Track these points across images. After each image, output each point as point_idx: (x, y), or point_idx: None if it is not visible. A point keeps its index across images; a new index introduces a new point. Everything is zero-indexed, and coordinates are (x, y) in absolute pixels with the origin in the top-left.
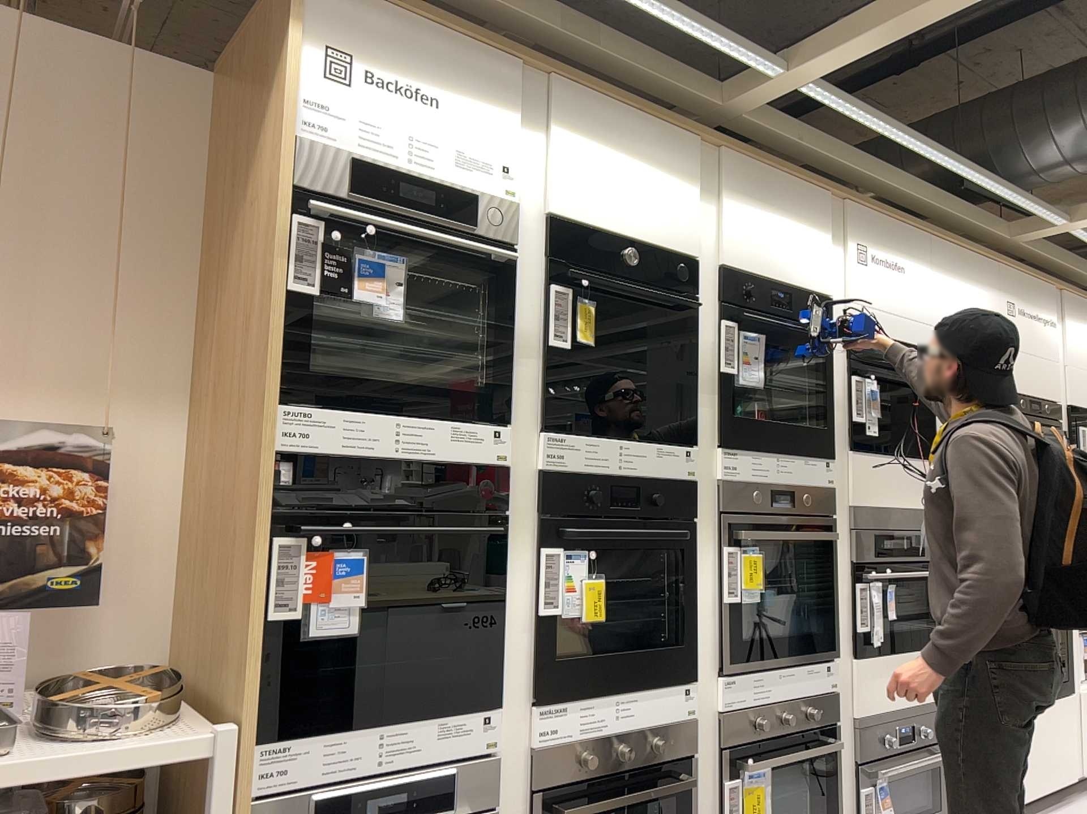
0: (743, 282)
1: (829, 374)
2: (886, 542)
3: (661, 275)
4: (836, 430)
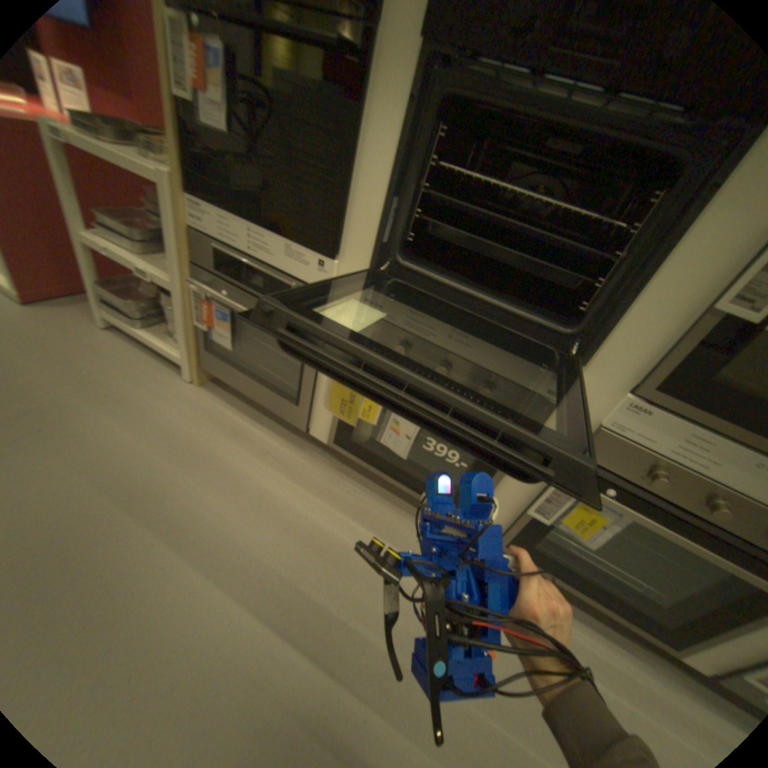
0: None
1: None
2: None
3: None
4: None
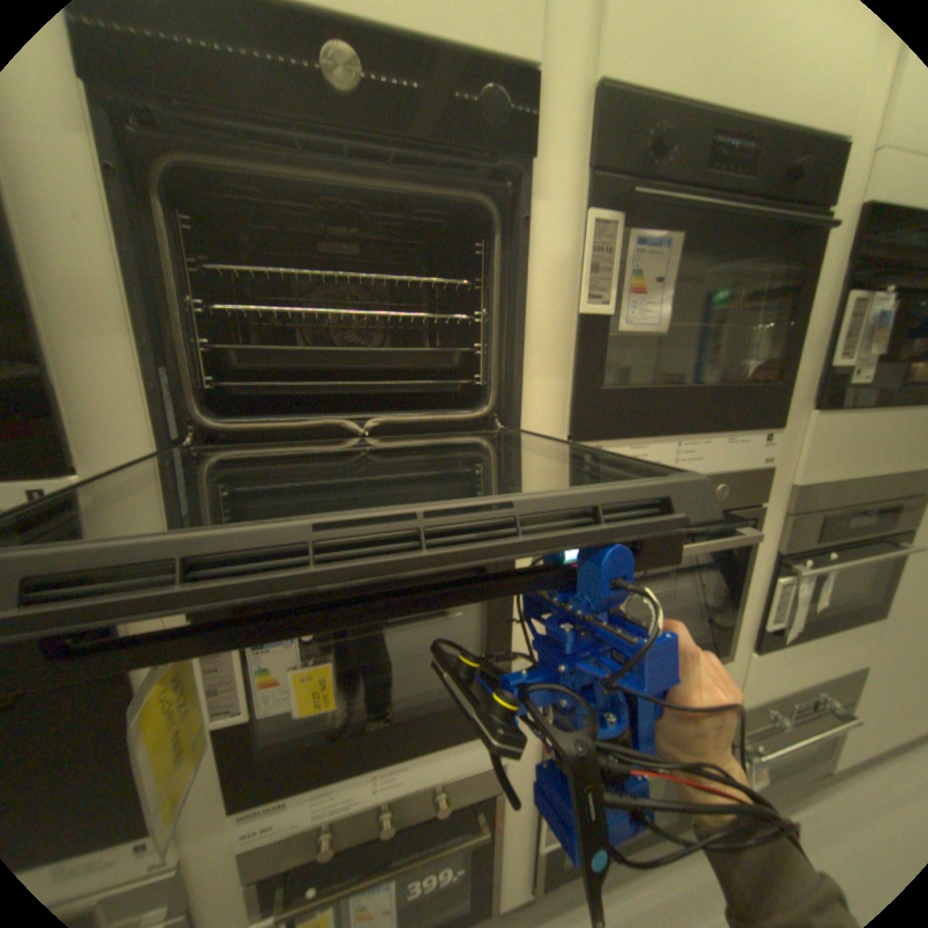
0: (652, 118)
1: (810, 292)
2: (841, 525)
3: (438, 115)
4: (800, 382)
